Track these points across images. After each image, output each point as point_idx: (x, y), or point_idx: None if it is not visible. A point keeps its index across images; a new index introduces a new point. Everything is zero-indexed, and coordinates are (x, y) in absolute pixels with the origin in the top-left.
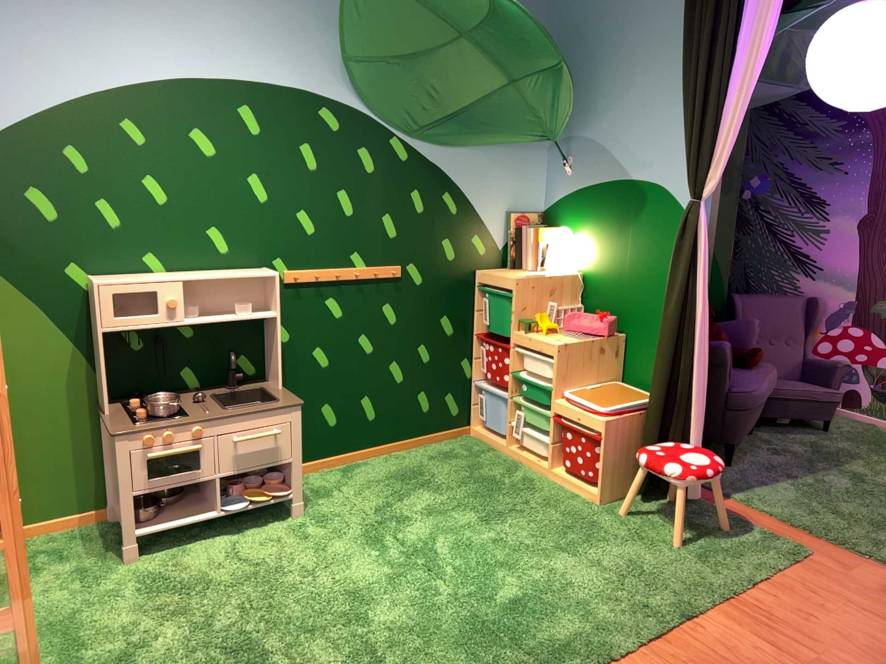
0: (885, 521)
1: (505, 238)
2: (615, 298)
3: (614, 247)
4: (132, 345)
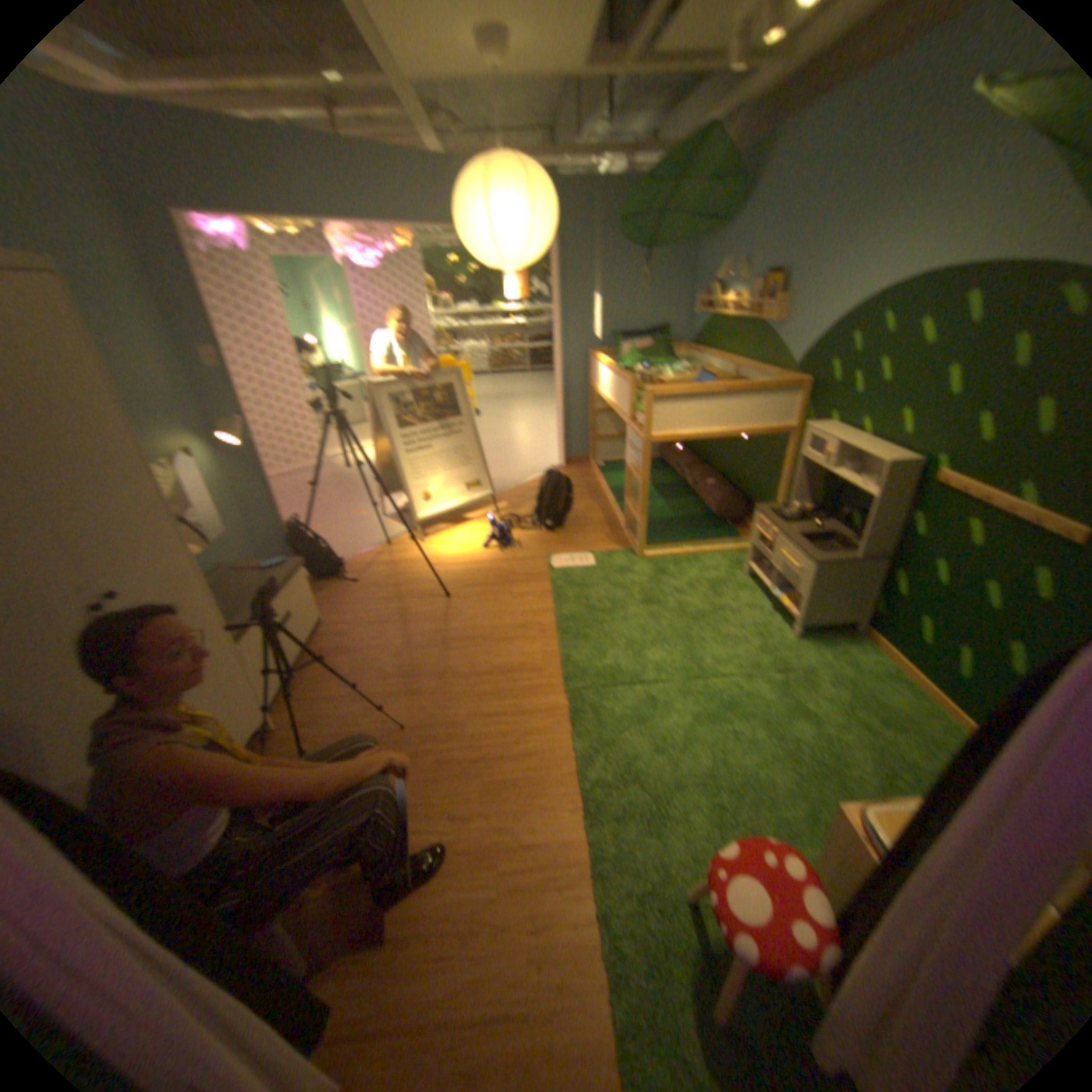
0: None
1: None
2: None
3: None
4: (839, 478)
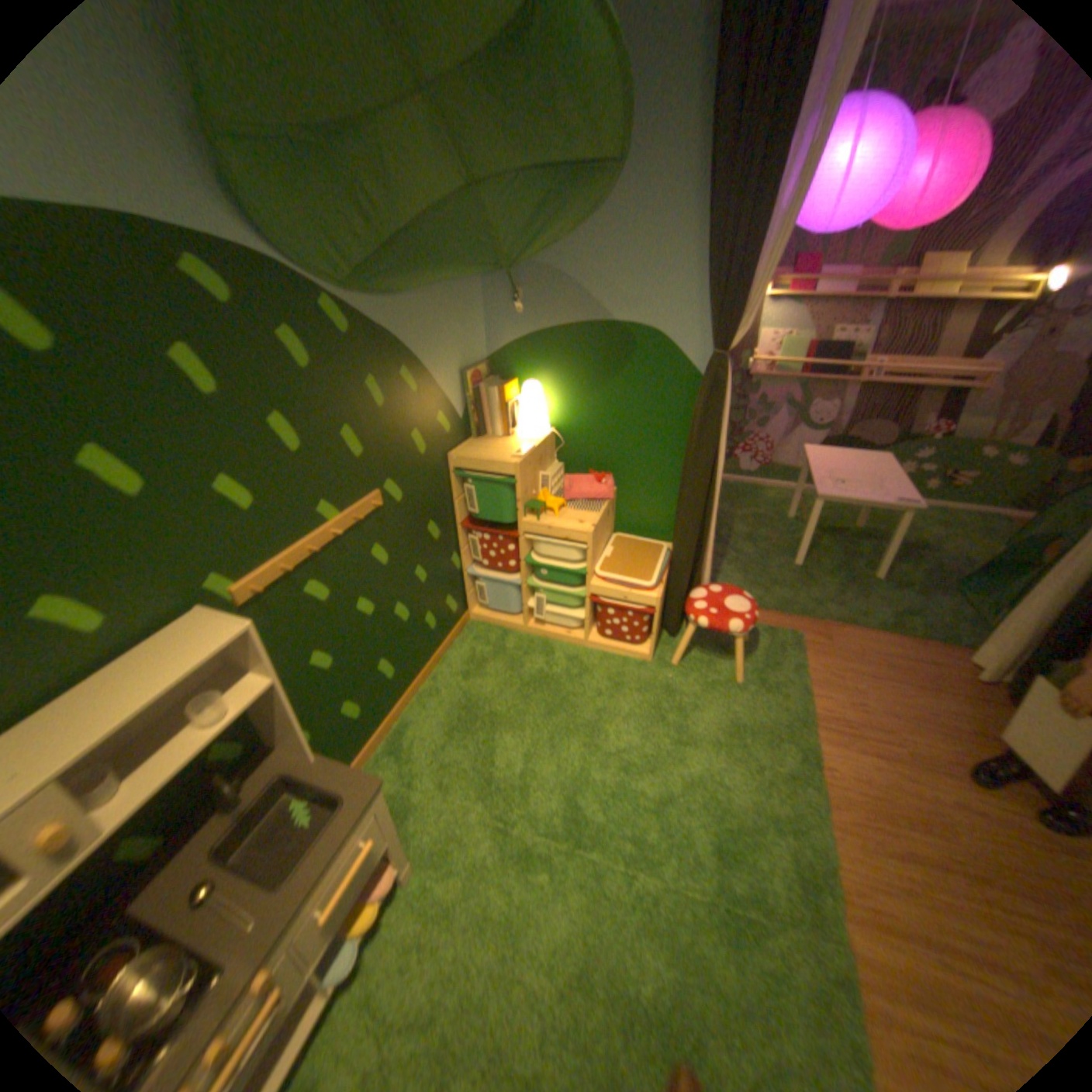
0: (801, 577)
1: (462, 405)
2: (597, 454)
3: (592, 399)
4: None
